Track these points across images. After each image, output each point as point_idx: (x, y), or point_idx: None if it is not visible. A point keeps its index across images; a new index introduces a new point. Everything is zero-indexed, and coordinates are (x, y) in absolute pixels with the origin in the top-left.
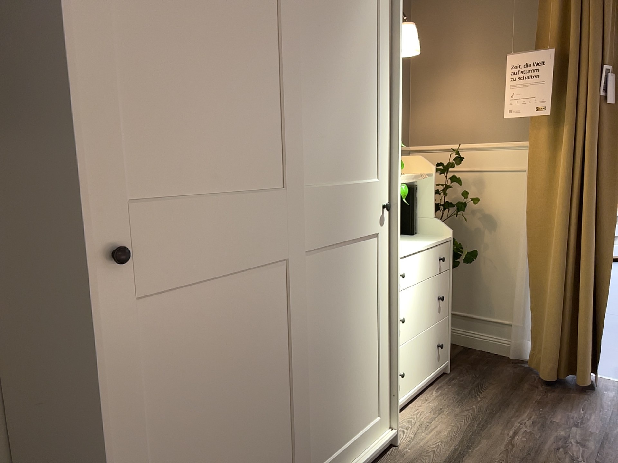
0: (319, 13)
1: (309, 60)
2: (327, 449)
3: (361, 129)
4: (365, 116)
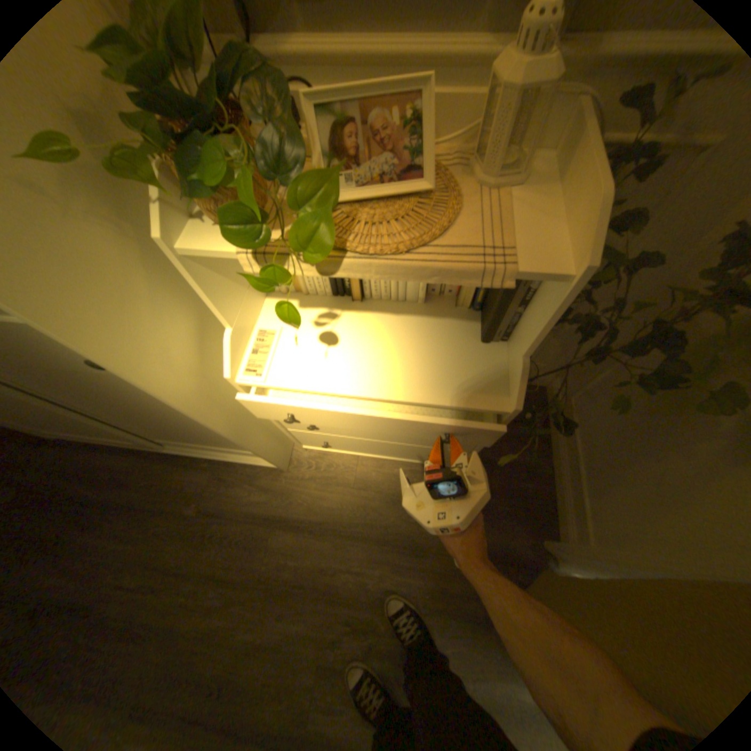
0: None
1: None
2: (180, 445)
3: None
4: None
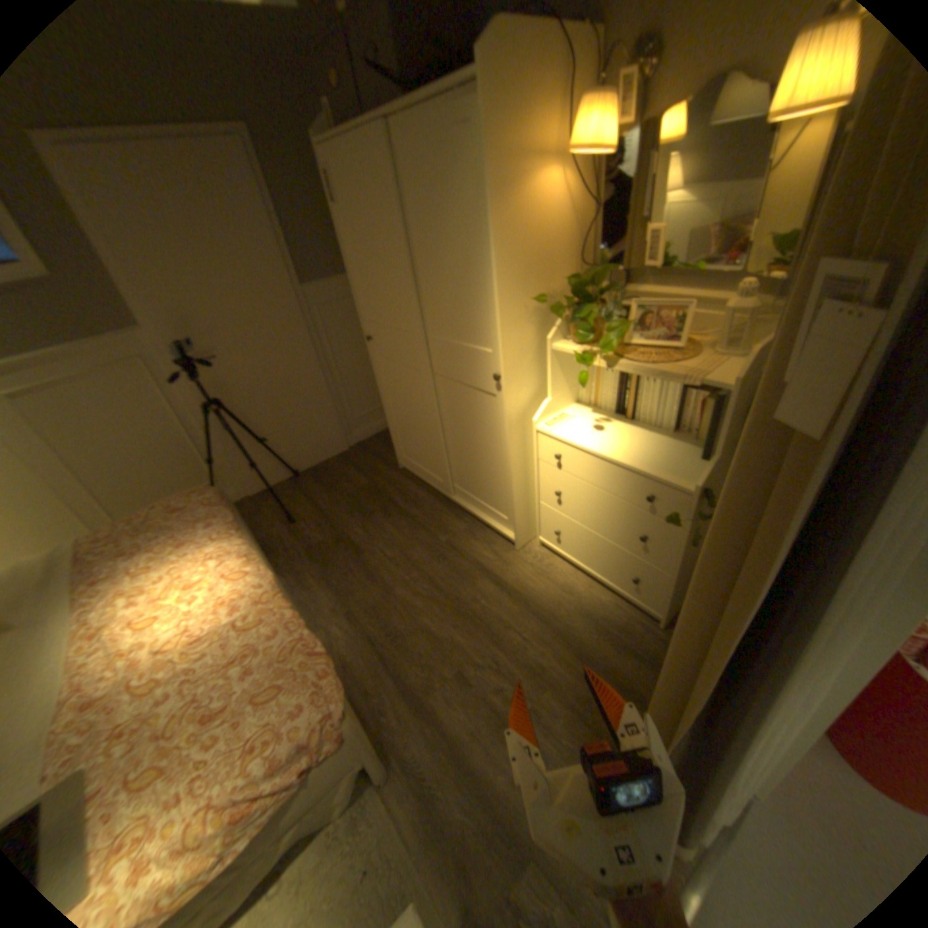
0: (420, 195)
1: (420, 239)
2: (466, 495)
3: (473, 296)
4: (476, 283)
